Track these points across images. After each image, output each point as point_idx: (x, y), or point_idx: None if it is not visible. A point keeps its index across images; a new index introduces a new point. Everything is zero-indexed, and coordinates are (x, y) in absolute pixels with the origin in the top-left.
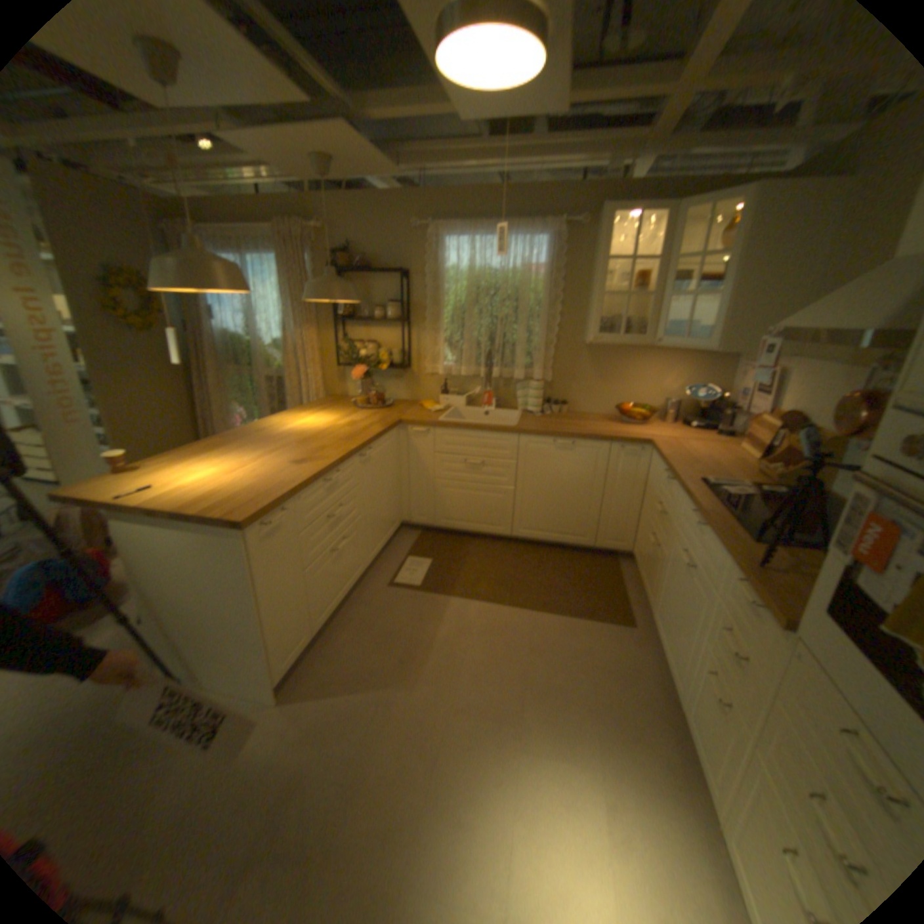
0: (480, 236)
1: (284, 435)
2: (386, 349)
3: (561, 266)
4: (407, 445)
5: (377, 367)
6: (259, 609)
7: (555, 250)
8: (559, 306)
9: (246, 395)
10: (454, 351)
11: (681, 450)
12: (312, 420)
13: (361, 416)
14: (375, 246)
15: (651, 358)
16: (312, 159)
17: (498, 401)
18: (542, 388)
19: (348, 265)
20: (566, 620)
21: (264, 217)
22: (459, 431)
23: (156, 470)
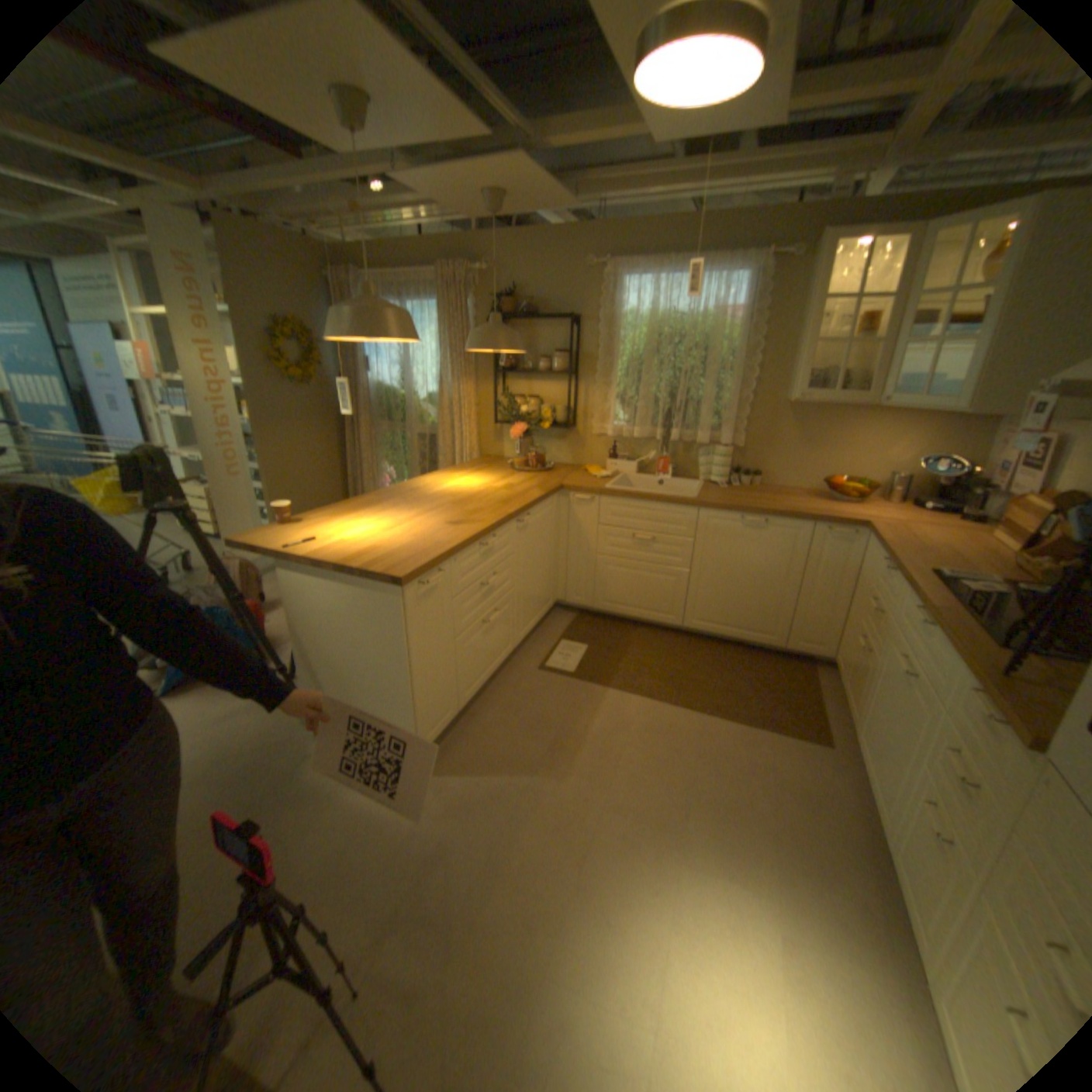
0: (665, 275)
1: (437, 497)
2: (548, 407)
3: (762, 309)
4: (566, 516)
5: (536, 427)
6: (410, 672)
7: (756, 290)
8: (757, 358)
9: (395, 454)
10: (625, 410)
11: (907, 536)
12: (465, 483)
13: (517, 481)
14: (543, 291)
15: (874, 421)
16: (484, 197)
17: (674, 469)
18: (729, 455)
19: (512, 312)
20: (744, 730)
21: (425, 263)
22: (627, 501)
23: (316, 525)
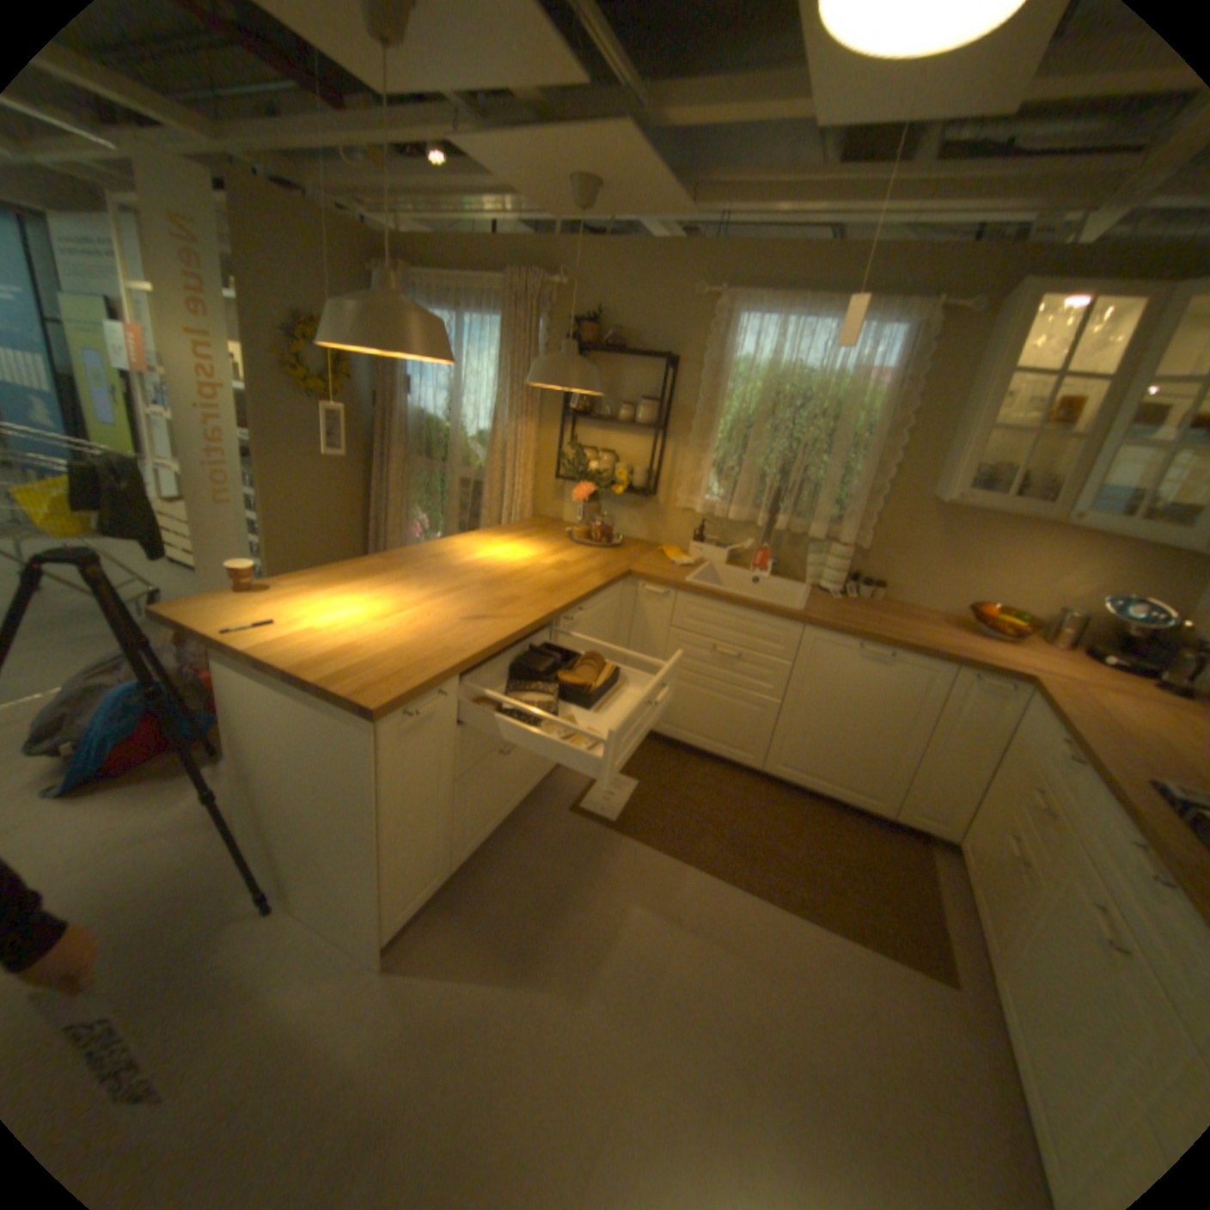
0: (796, 317)
1: (465, 569)
2: (625, 466)
3: (920, 375)
4: (632, 608)
5: (608, 489)
6: (377, 837)
7: (915, 349)
8: (904, 437)
9: (431, 499)
10: (723, 483)
11: (1095, 710)
12: (507, 552)
13: (574, 556)
14: (637, 319)
15: (1048, 539)
16: (573, 184)
17: (777, 566)
18: (850, 557)
19: (594, 341)
20: (837, 943)
21: (494, 267)
22: (712, 602)
23: (286, 597)
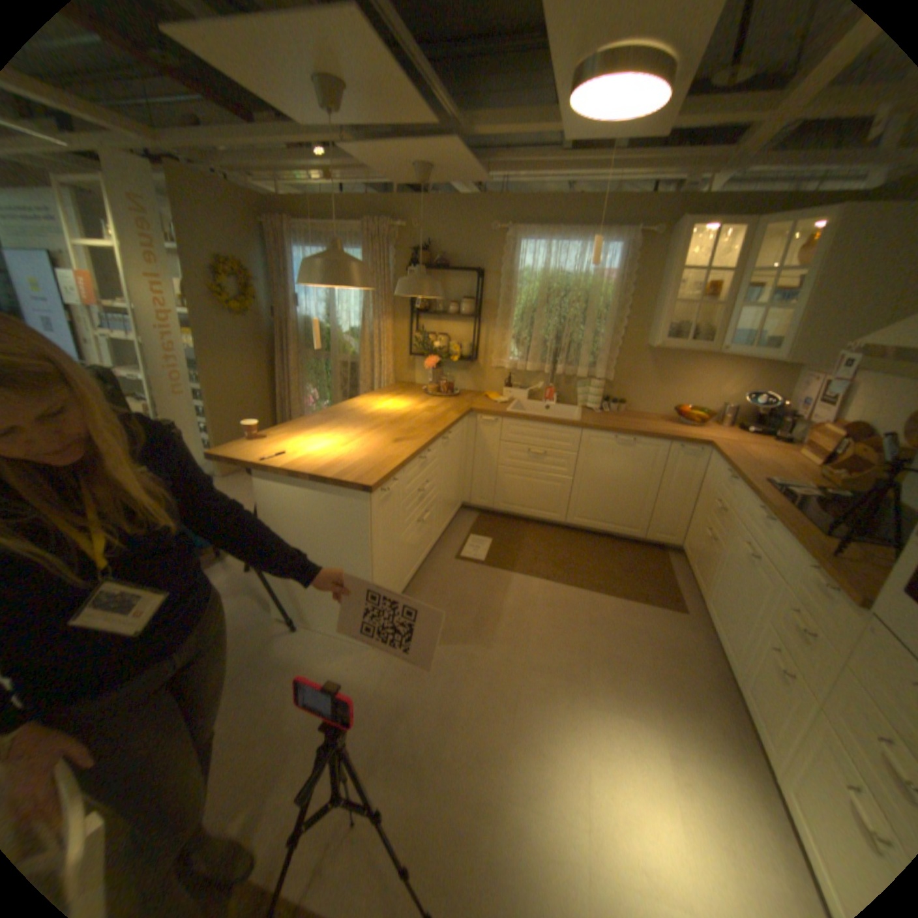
0: (556, 241)
1: (373, 416)
2: (456, 343)
3: (632, 273)
4: (474, 433)
5: (446, 359)
6: (371, 563)
7: (627, 258)
8: (626, 311)
9: (319, 378)
10: (520, 348)
11: (742, 453)
12: (392, 405)
13: (434, 404)
14: (454, 247)
15: (712, 364)
16: (416, 169)
17: (559, 397)
18: (602, 387)
19: (428, 263)
20: (621, 602)
21: (352, 216)
22: (525, 422)
23: (280, 440)
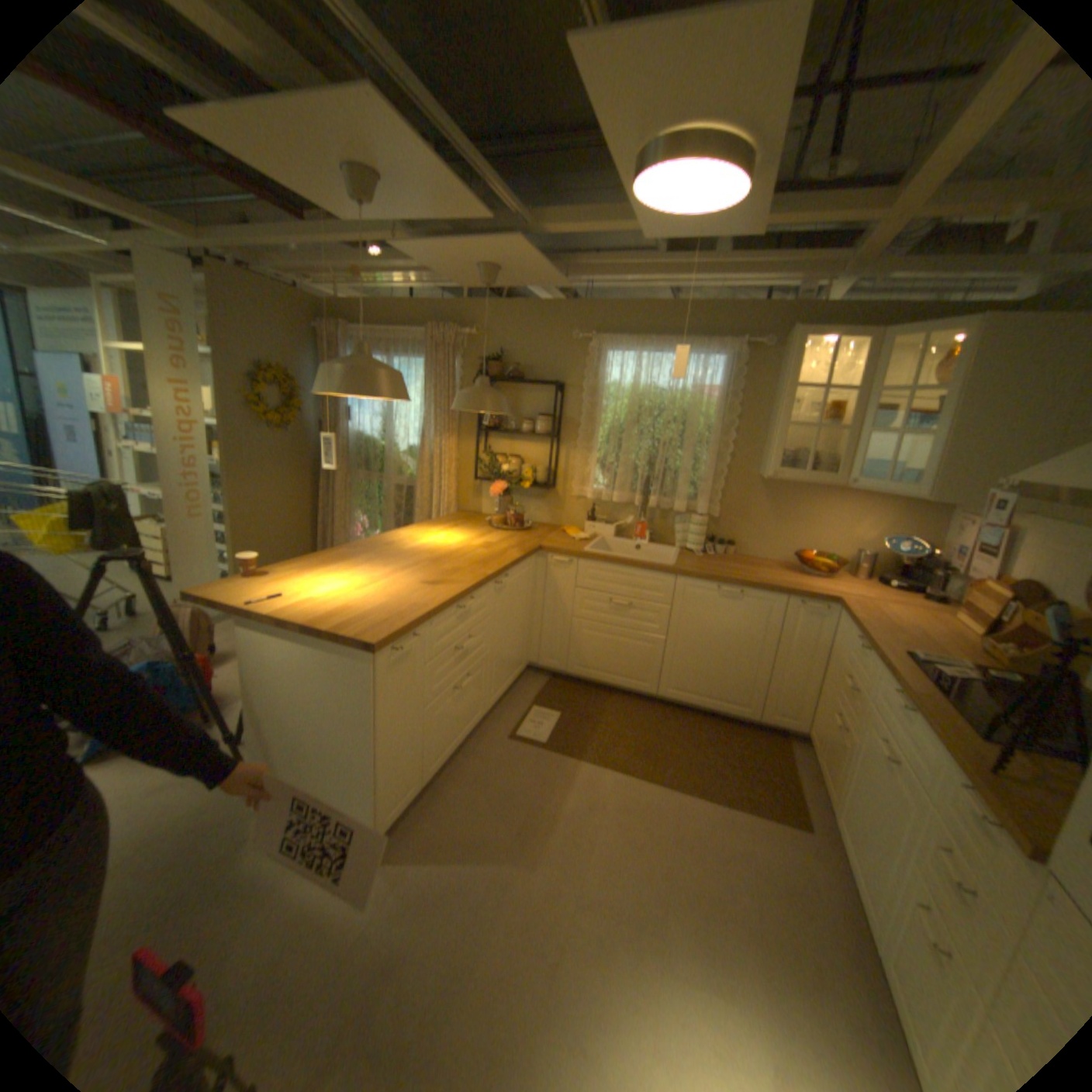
0: (647, 353)
1: (414, 552)
2: (529, 467)
3: (737, 391)
4: (544, 576)
5: (517, 485)
6: (374, 746)
7: (732, 373)
8: (732, 434)
9: (370, 503)
10: (605, 475)
11: (878, 615)
12: (443, 539)
13: (495, 538)
14: (530, 358)
15: (841, 500)
16: (480, 270)
17: (652, 535)
18: (705, 524)
19: (499, 375)
20: (722, 812)
21: (416, 322)
22: (606, 565)
23: (283, 578)
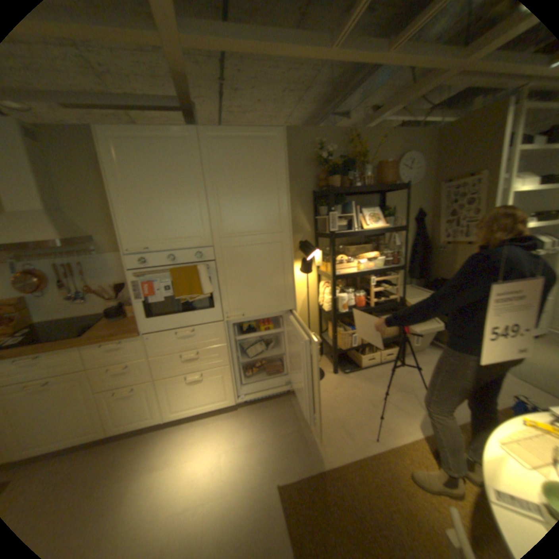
0: None
1: None
2: None
3: None
4: None
5: None
6: None
7: None
8: None
9: None
10: None
11: None
12: None
13: None
14: None
15: None
16: None
17: None
18: None
19: None
20: None
21: None
22: None
23: None
